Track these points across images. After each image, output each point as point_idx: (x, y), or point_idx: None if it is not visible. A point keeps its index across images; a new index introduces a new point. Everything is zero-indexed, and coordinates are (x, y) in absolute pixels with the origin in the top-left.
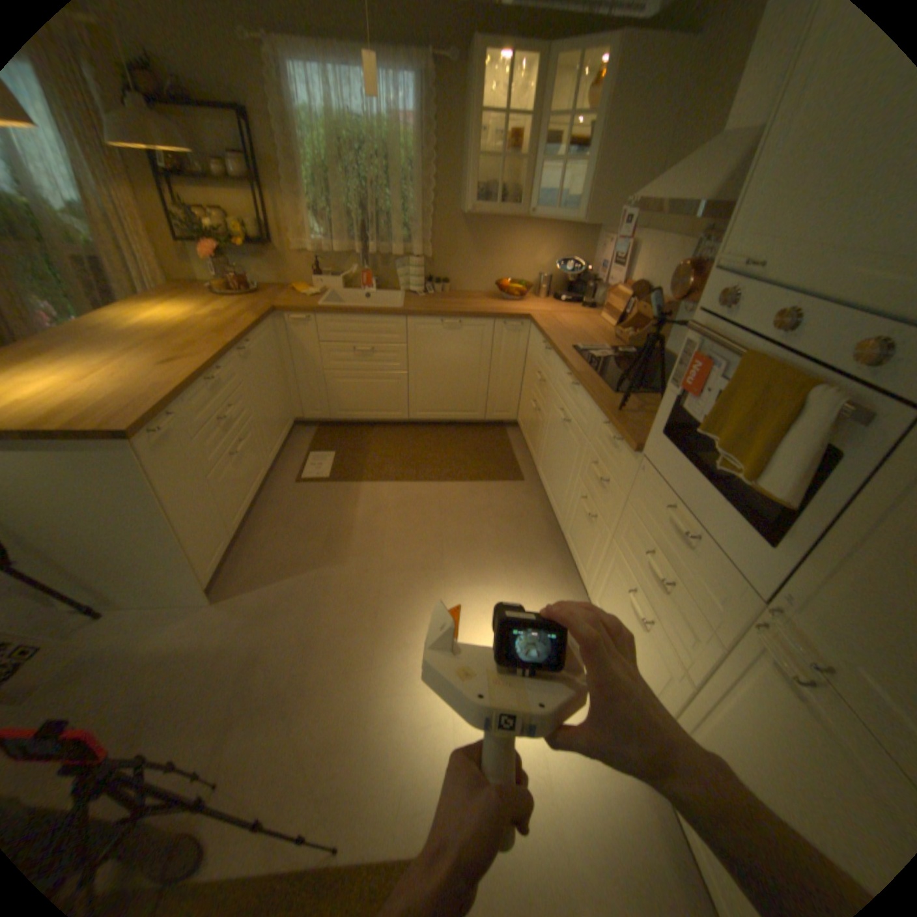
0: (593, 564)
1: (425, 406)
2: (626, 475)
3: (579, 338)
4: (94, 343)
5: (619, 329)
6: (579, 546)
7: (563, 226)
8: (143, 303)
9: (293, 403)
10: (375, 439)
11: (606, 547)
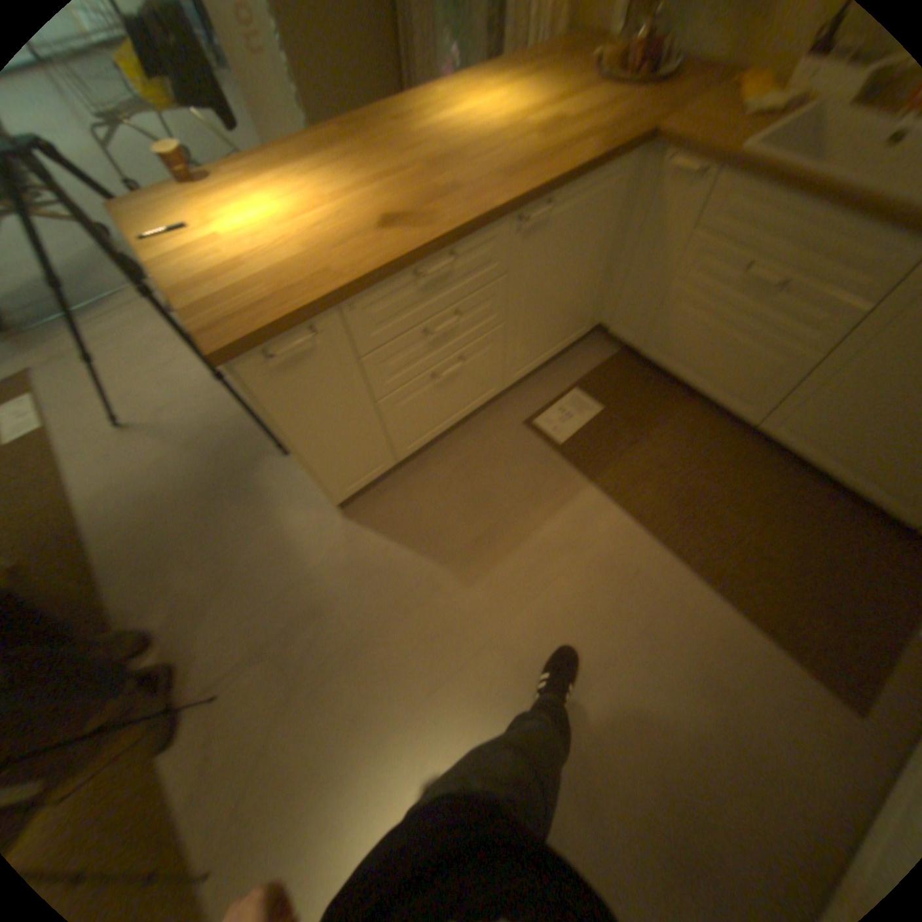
0: None
1: (808, 430)
2: None
3: None
4: (368, 150)
5: None
6: None
7: None
8: (495, 77)
9: (606, 304)
10: (676, 423)
11: None
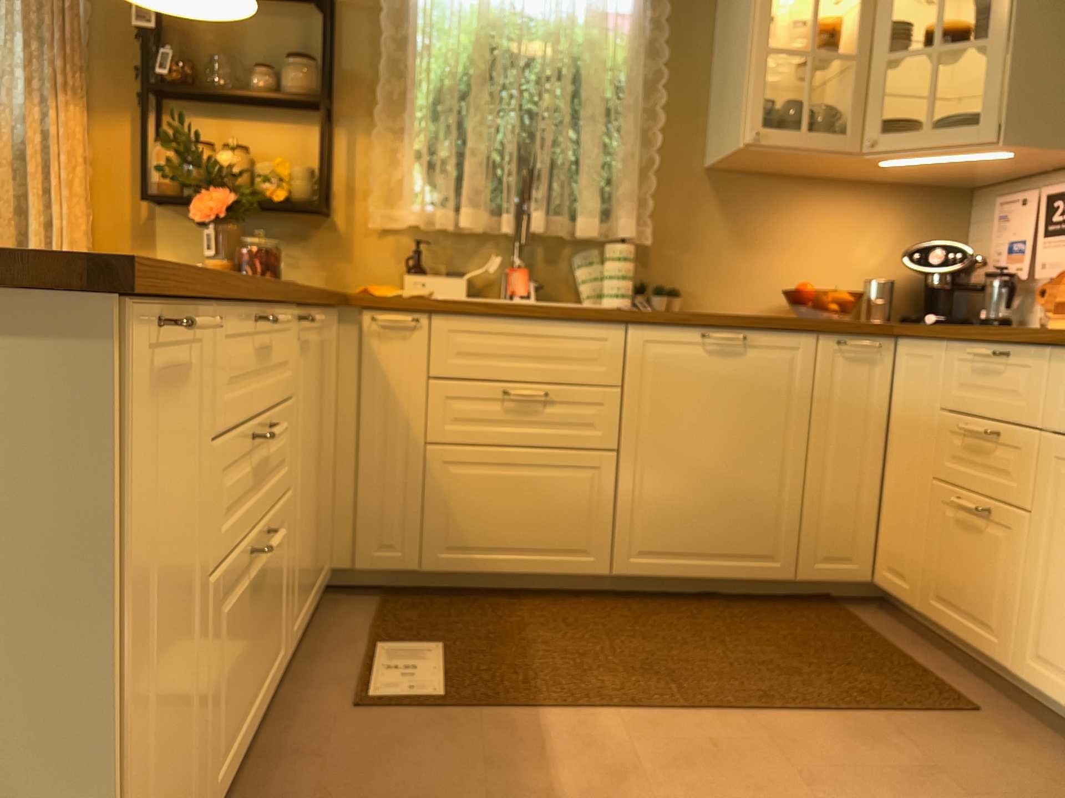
0: None
1: (656, 538)
2: None
3: None
4: None
5: None
6: None
7: (902, 196)
8: None
9: (337, 527)
10: (535, 620)
11: None
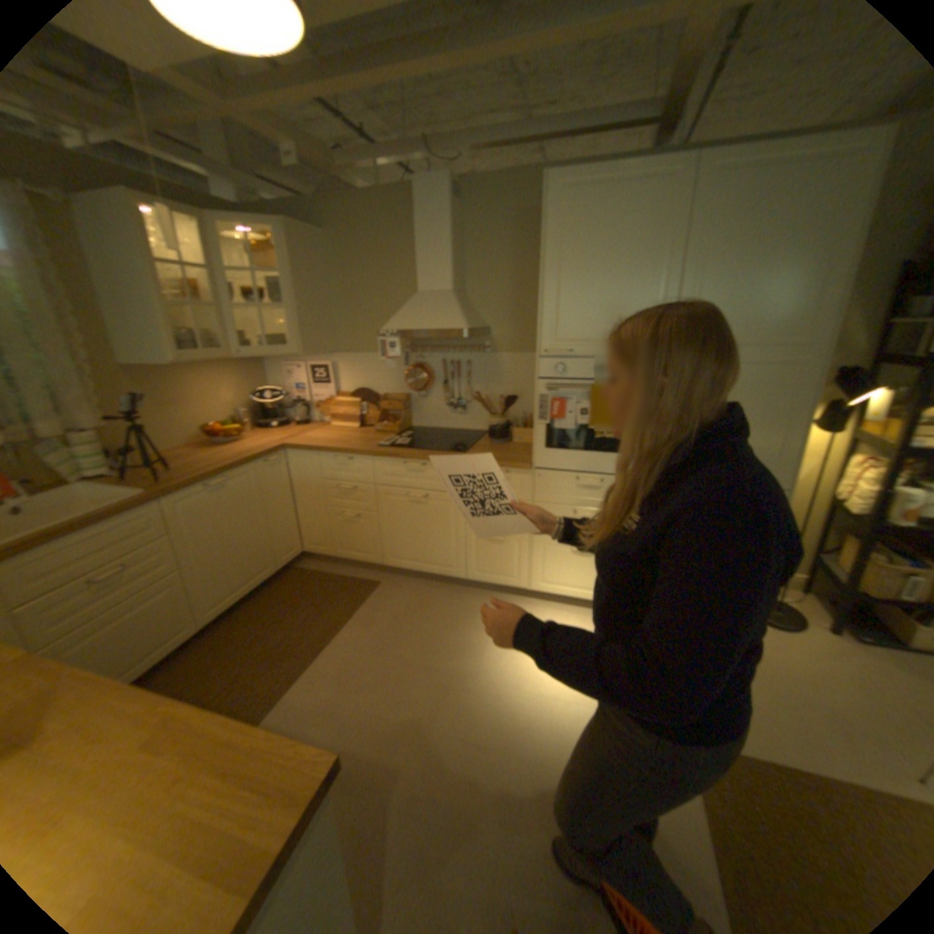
0: (522, 564)
1: (216, 597)
2: (524, 488)
3: (364, 441)
4: None
5: (378, 425)
6: (498, 568)
7: (235, 363)
8: None
9: None
10: (181, 686)
11: (529, 543)
